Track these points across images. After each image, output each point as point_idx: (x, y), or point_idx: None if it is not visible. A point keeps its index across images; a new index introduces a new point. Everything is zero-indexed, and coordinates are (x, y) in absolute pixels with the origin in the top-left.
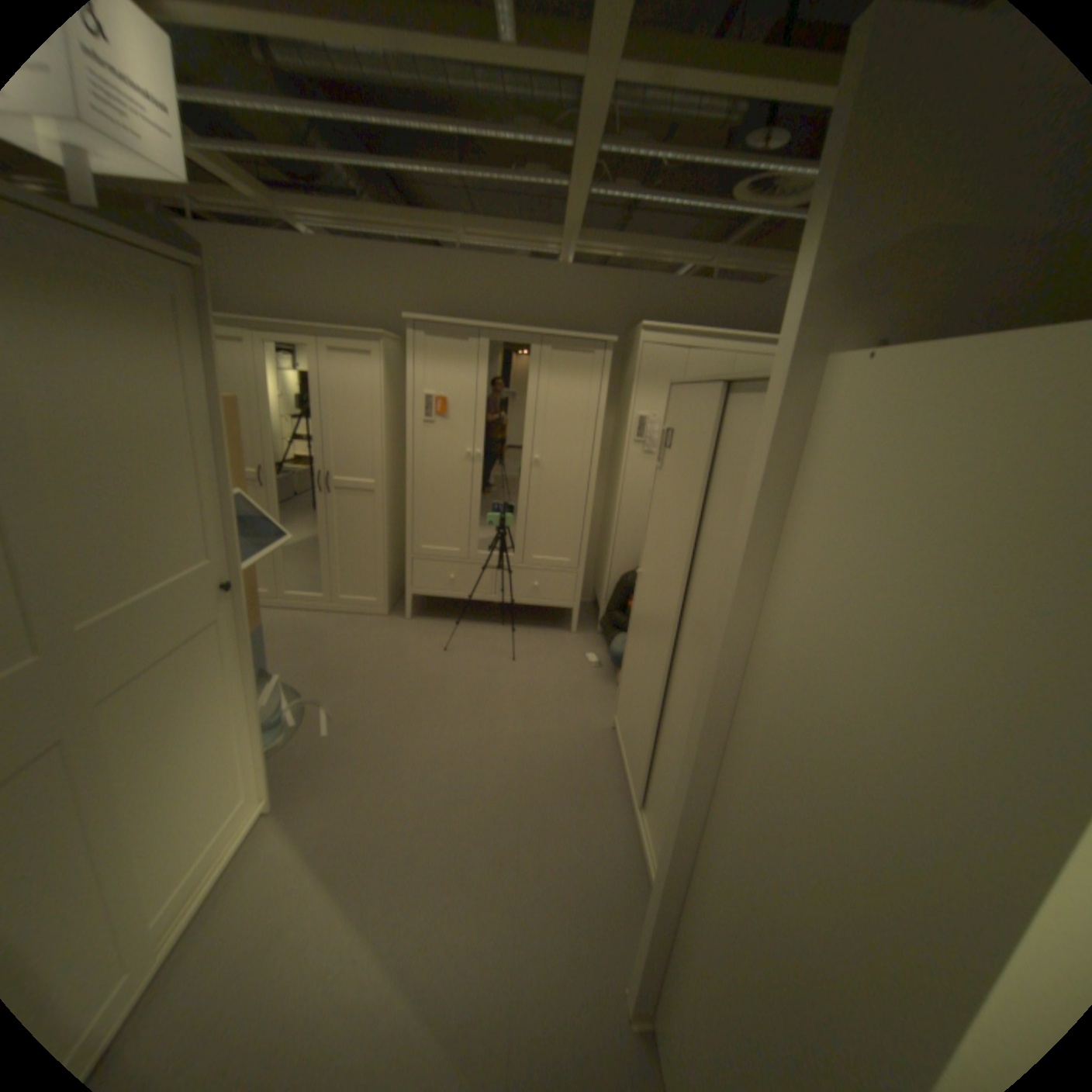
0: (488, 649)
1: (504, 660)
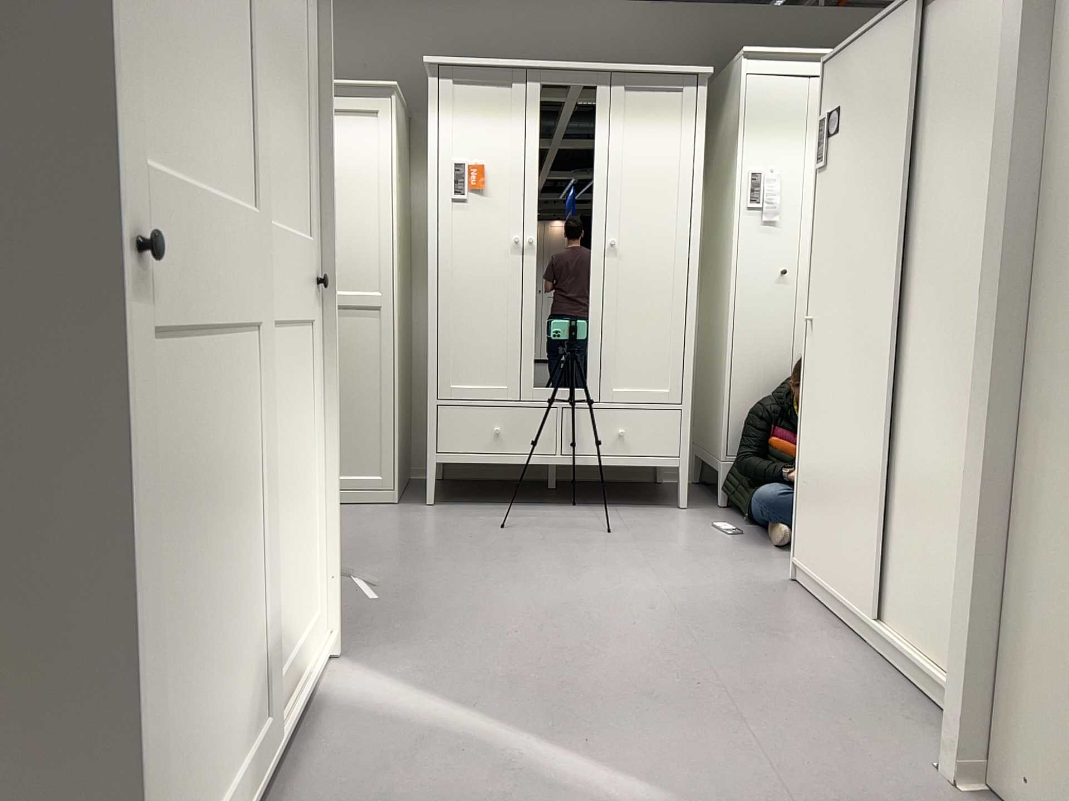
0: (566, 527)
1: (596, 534)
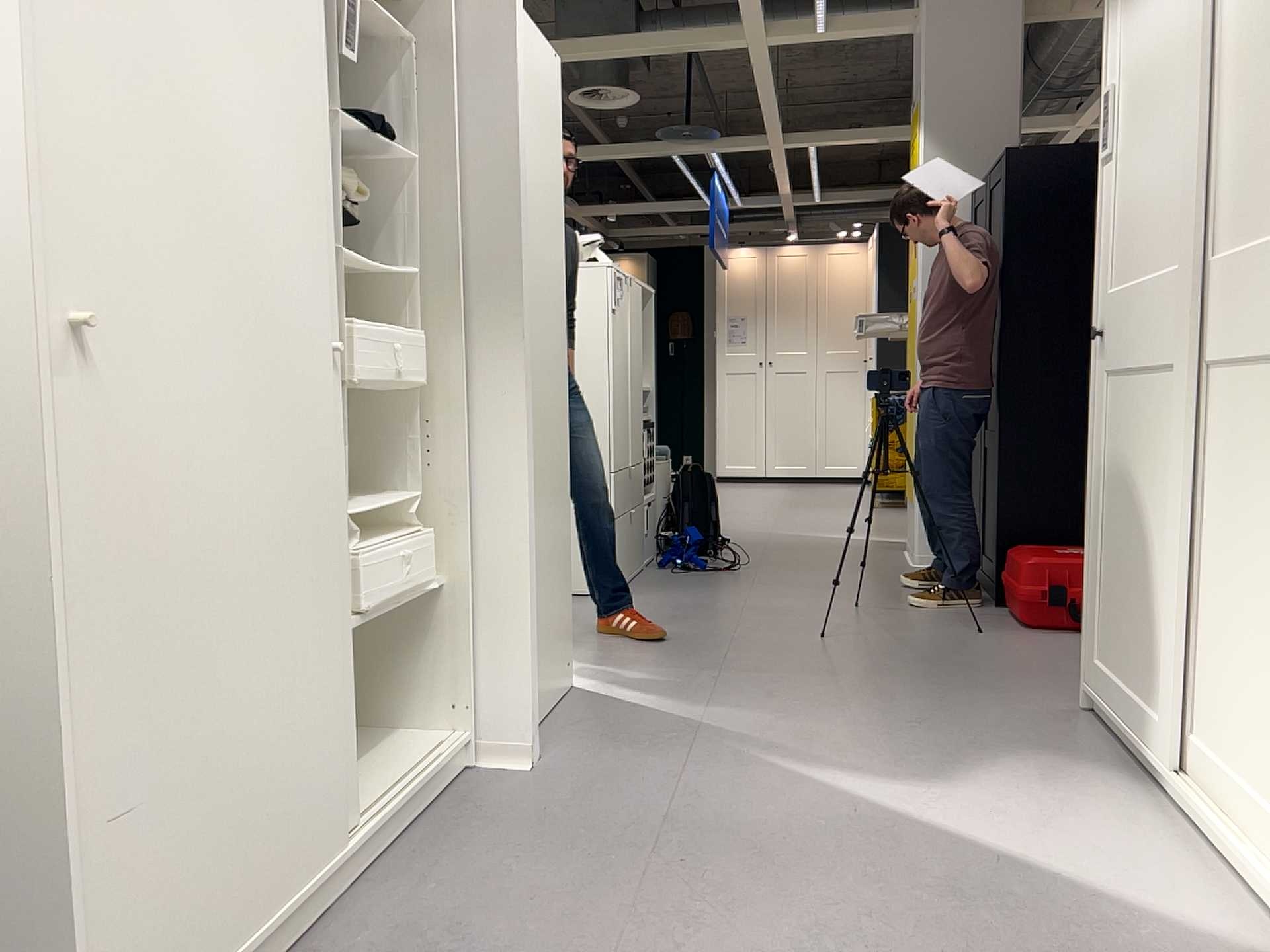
0: None
1: None
